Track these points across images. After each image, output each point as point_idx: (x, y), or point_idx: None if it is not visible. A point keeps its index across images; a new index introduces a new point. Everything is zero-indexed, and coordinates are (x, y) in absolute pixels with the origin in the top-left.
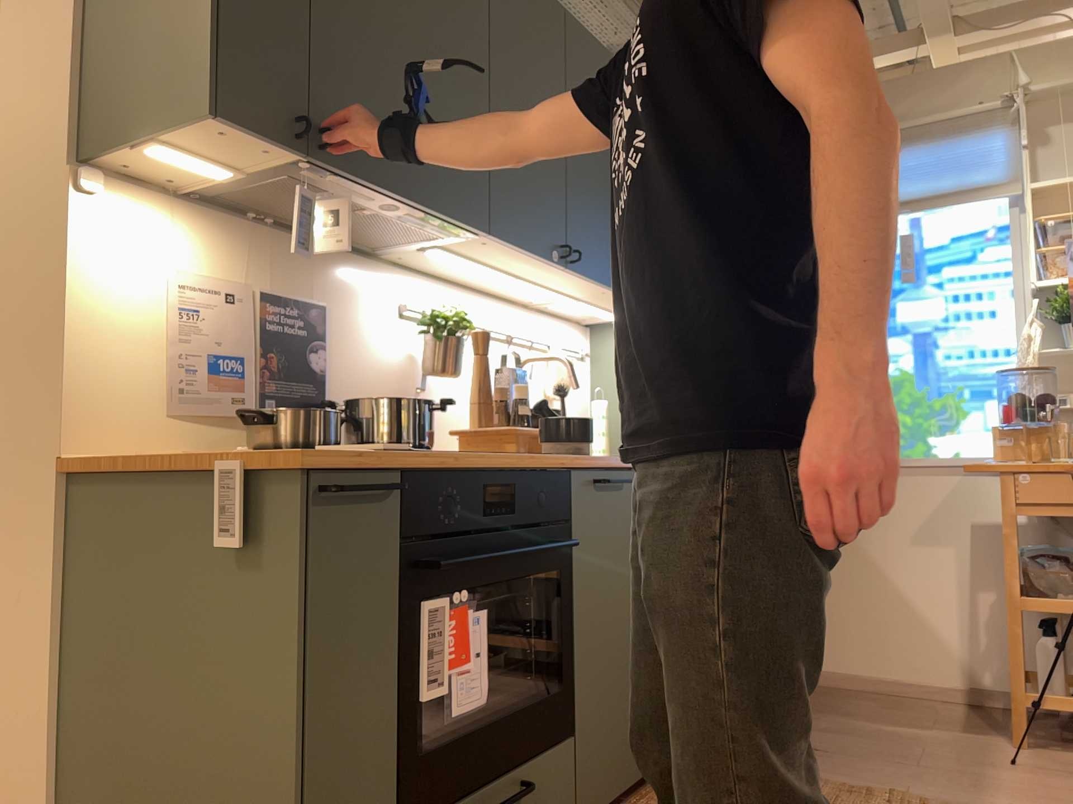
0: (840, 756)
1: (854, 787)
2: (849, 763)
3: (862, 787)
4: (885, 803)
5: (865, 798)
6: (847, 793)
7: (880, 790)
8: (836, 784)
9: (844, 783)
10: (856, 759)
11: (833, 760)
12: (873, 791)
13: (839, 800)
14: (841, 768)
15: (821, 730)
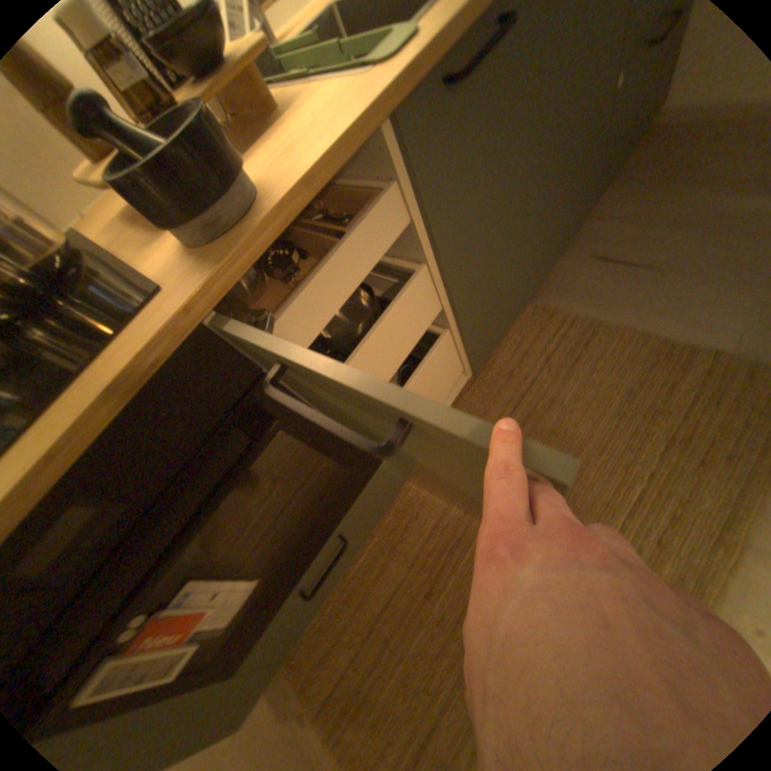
0: (675, 276)
1: (674, 346)
2: (681, 292)
3: (685, 336)
4: (702, 375)
5: (682, 366)
6: (664, 357)
7: (704, 343)
8: (657, 339)
9: (667, 330)
10: (691, 282)
11: (665, 286)
12: (694, 354)
13: (653, 369)
14: (671, 302)
15: (666, 225)
